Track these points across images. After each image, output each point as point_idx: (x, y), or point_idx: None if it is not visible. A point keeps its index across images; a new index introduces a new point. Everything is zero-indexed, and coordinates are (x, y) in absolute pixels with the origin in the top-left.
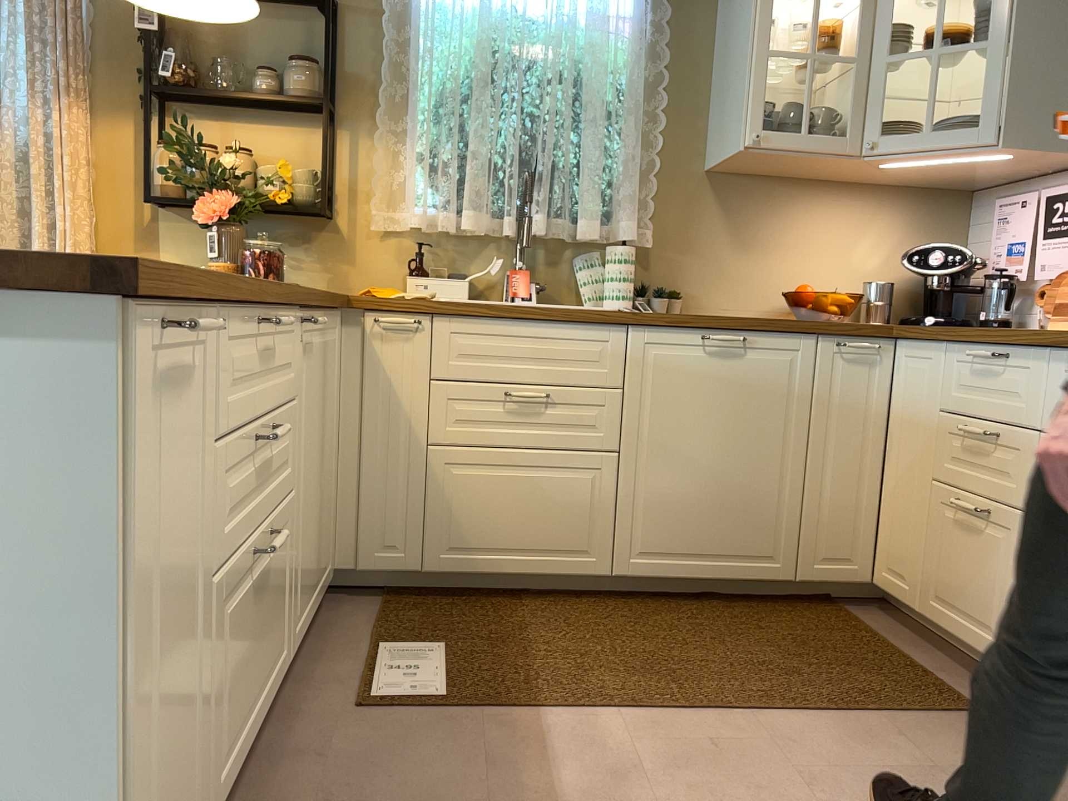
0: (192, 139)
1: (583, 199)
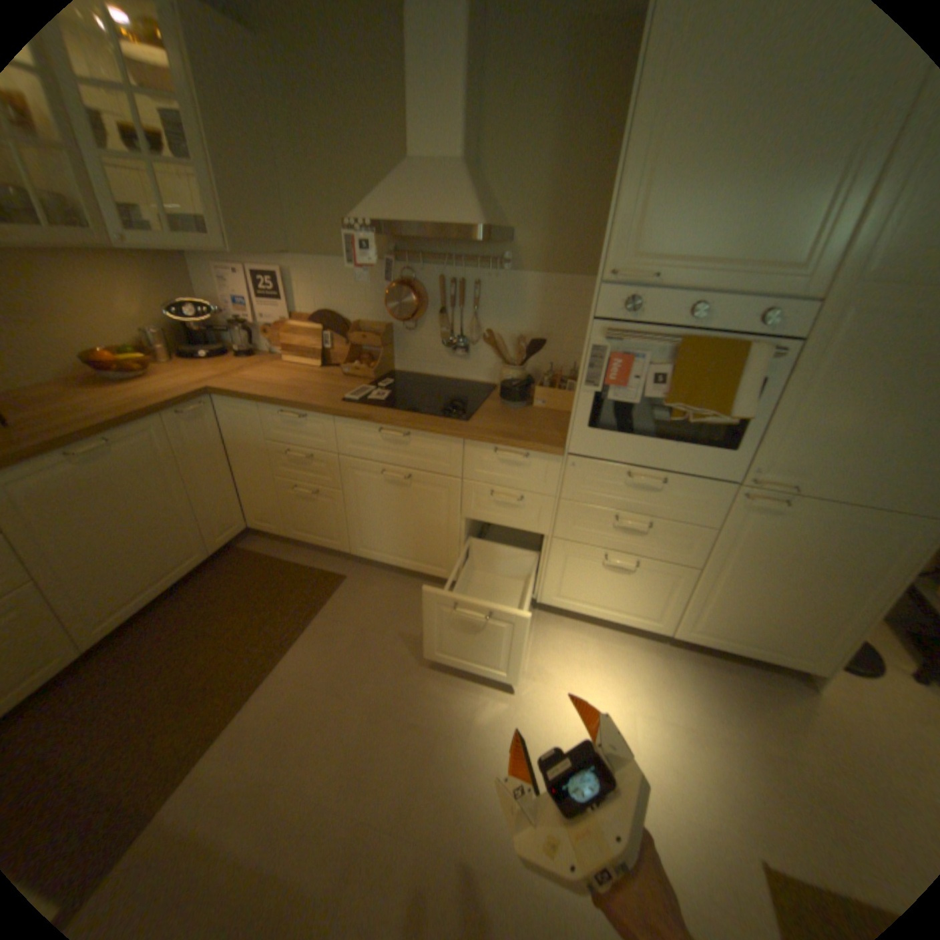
0: None
1: None
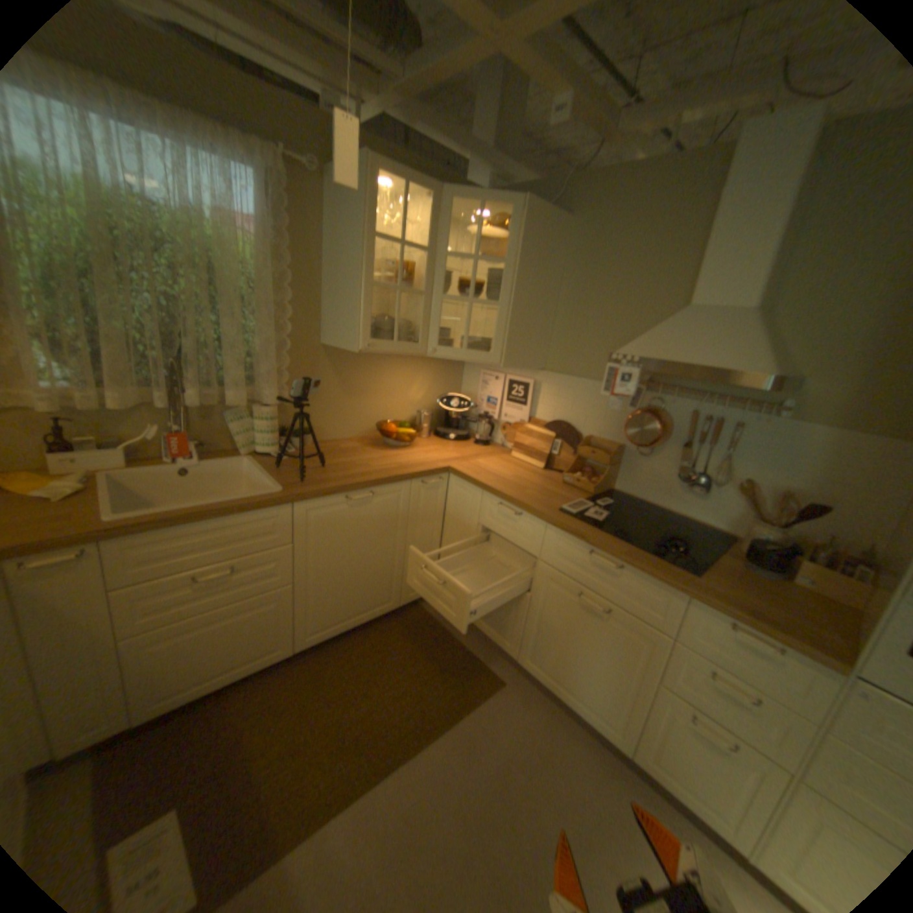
0: None
1: (228, 377)
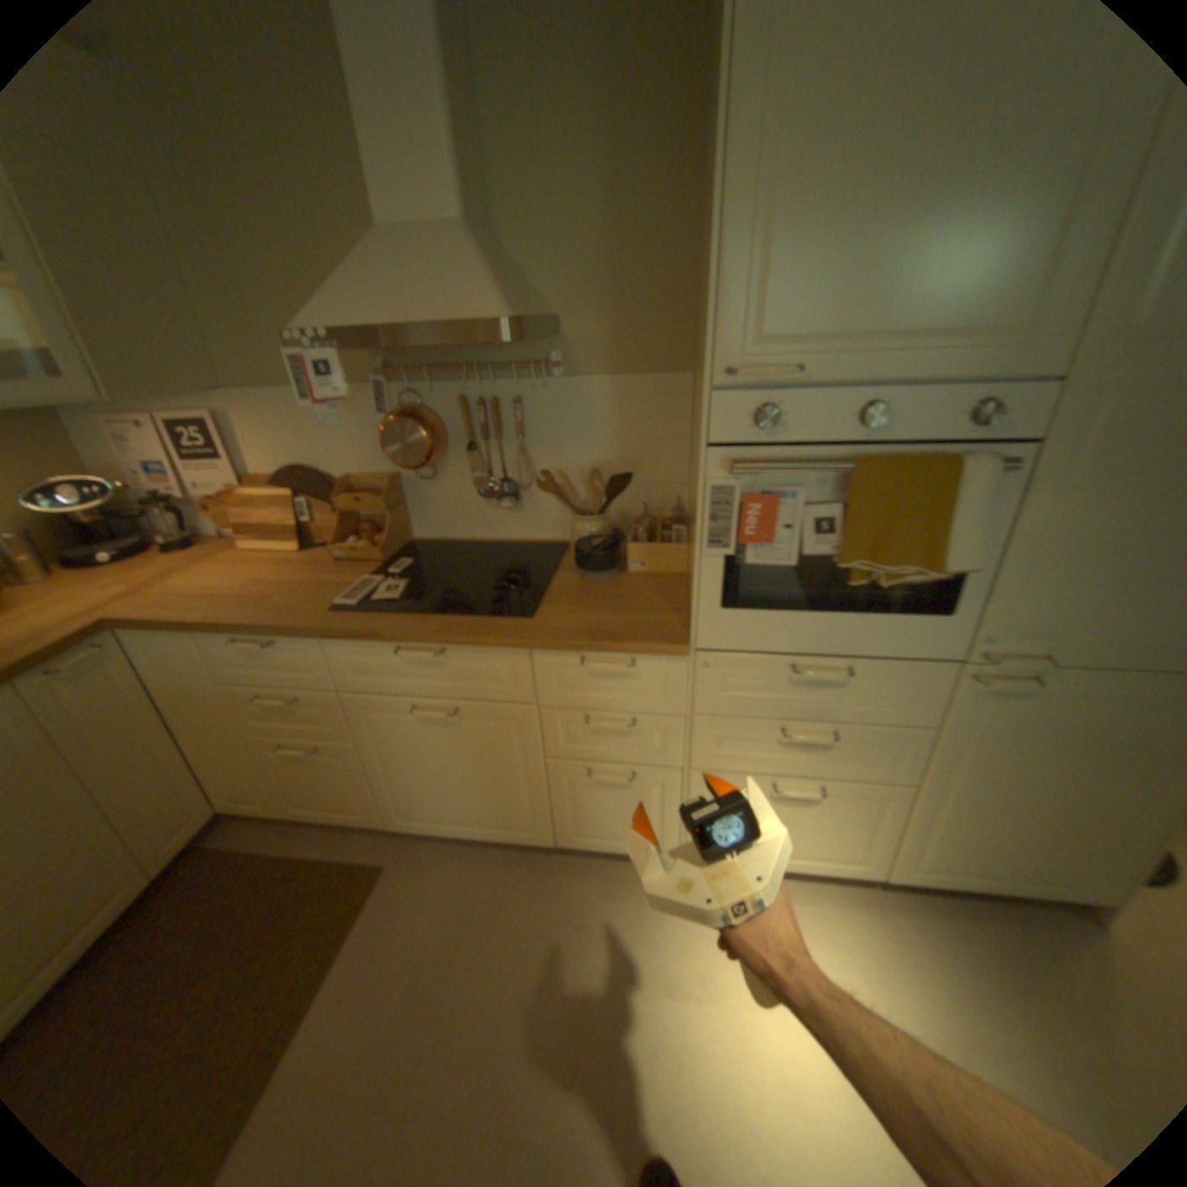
0: None
1: None
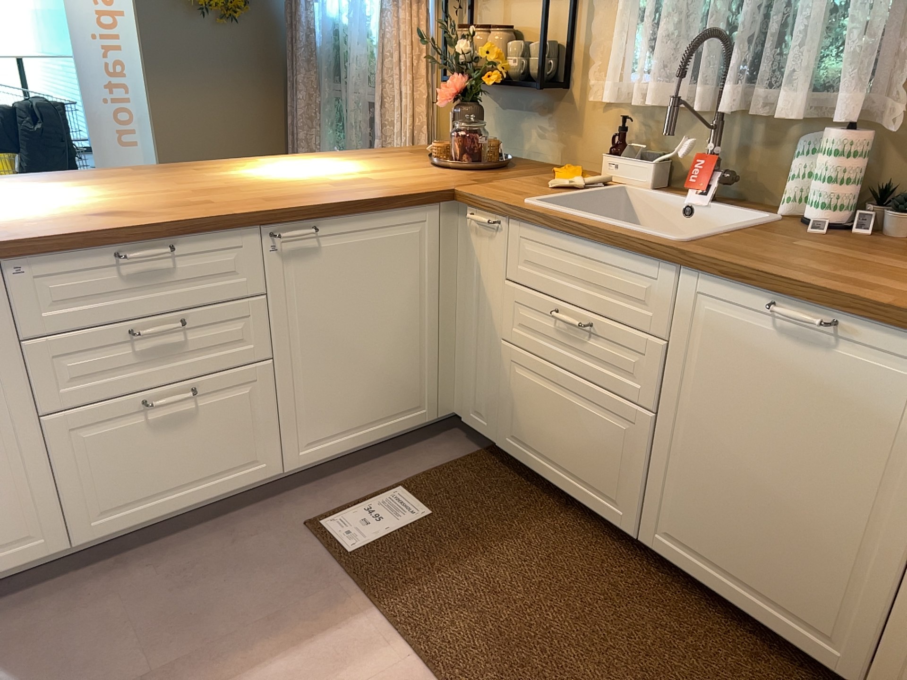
0: (456, 26)
1: (791, 65)
